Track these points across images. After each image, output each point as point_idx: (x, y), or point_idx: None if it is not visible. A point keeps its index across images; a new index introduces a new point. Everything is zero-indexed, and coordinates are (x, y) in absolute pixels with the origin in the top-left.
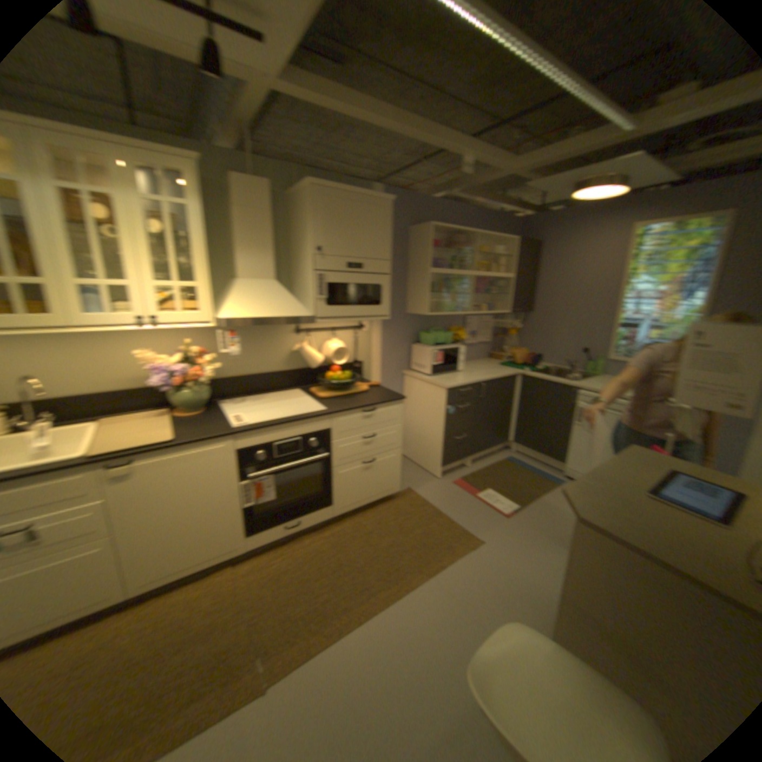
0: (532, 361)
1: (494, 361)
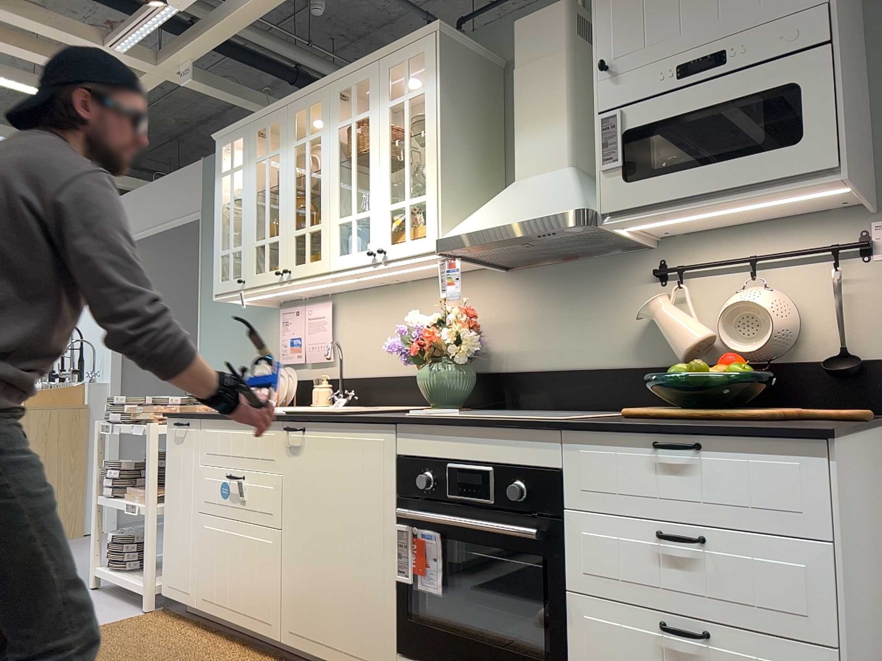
0: None
1: None
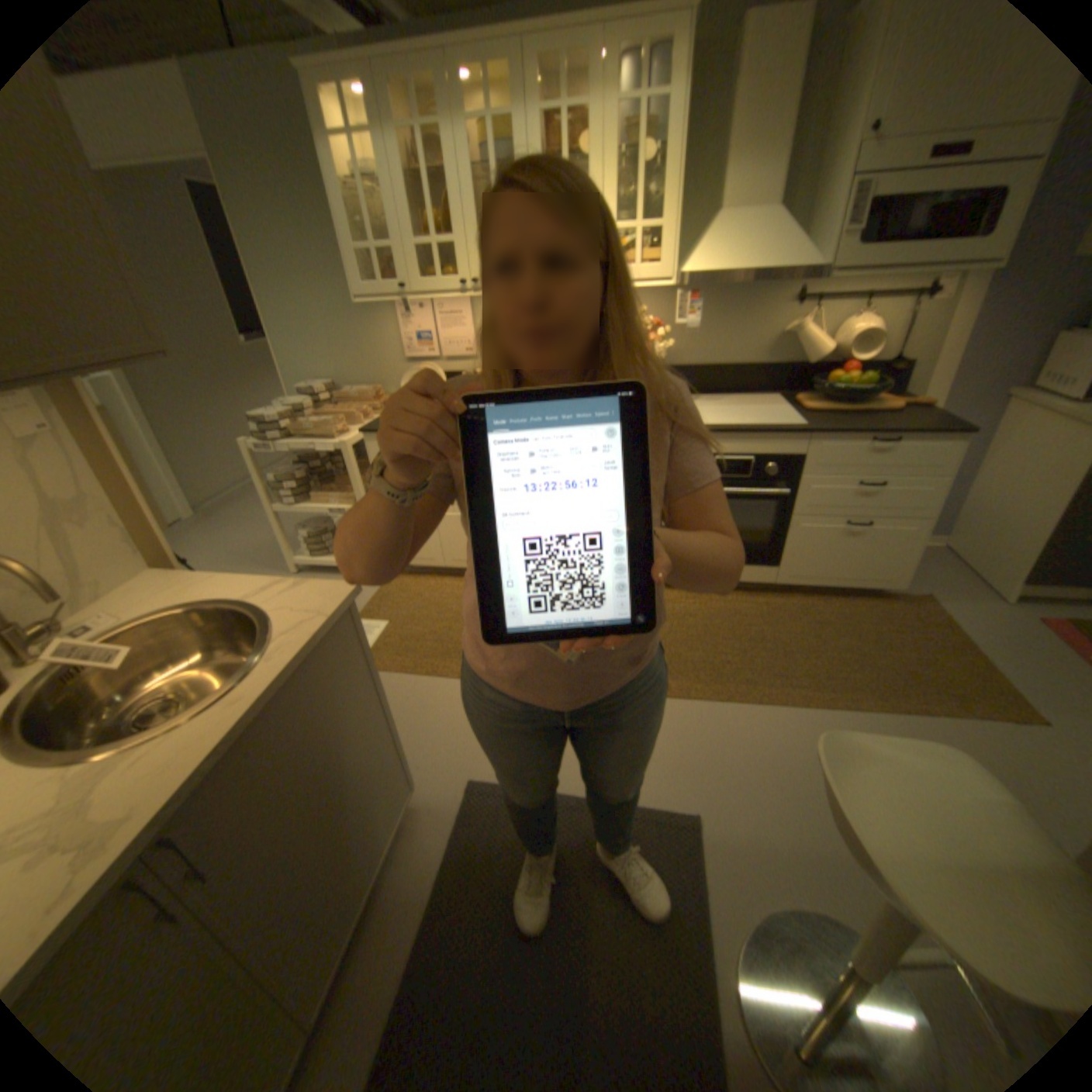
0: None
1: None
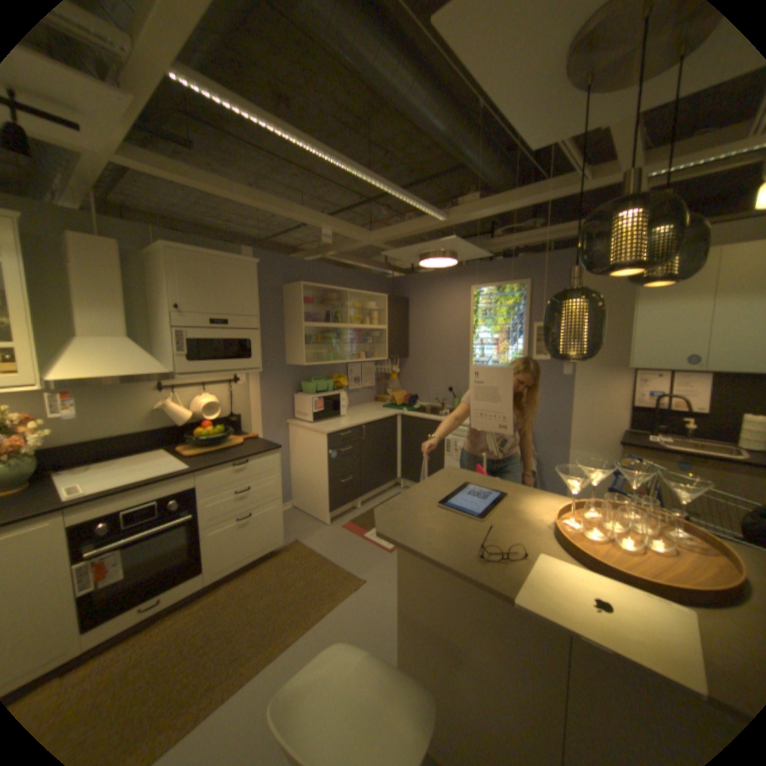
0: (413, 401)
1: (381, 404)
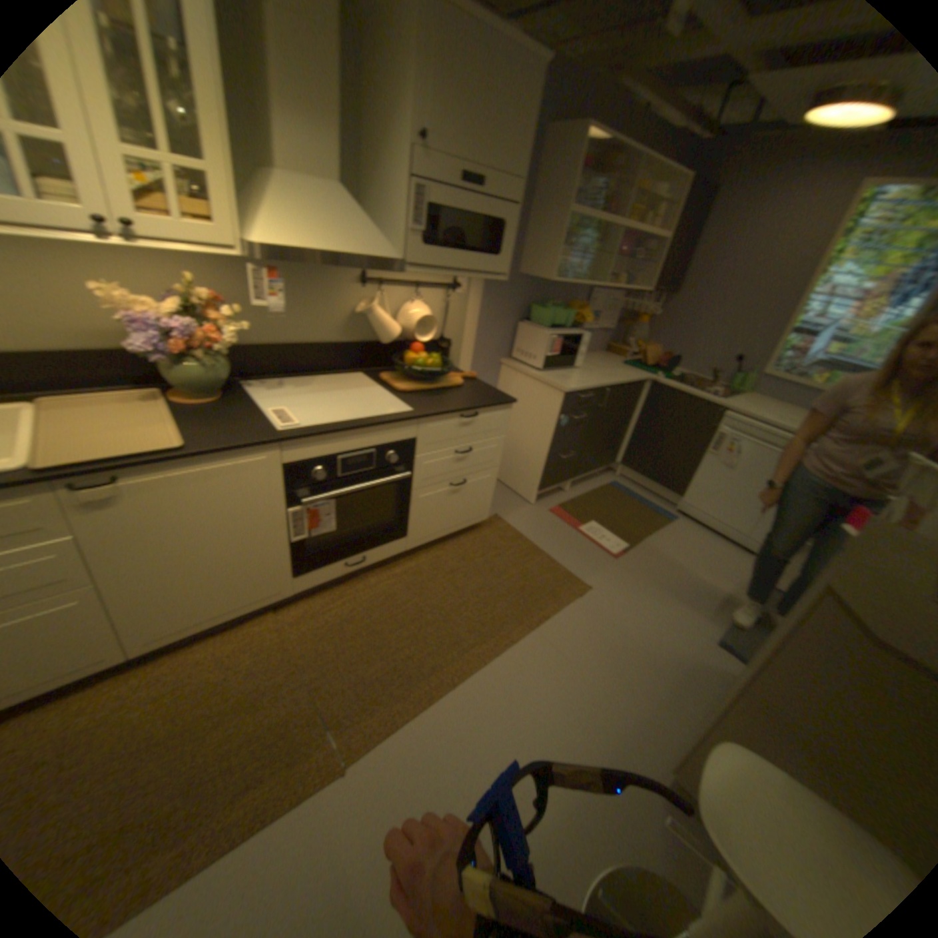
0: (665, 363)
1: (617, 357)
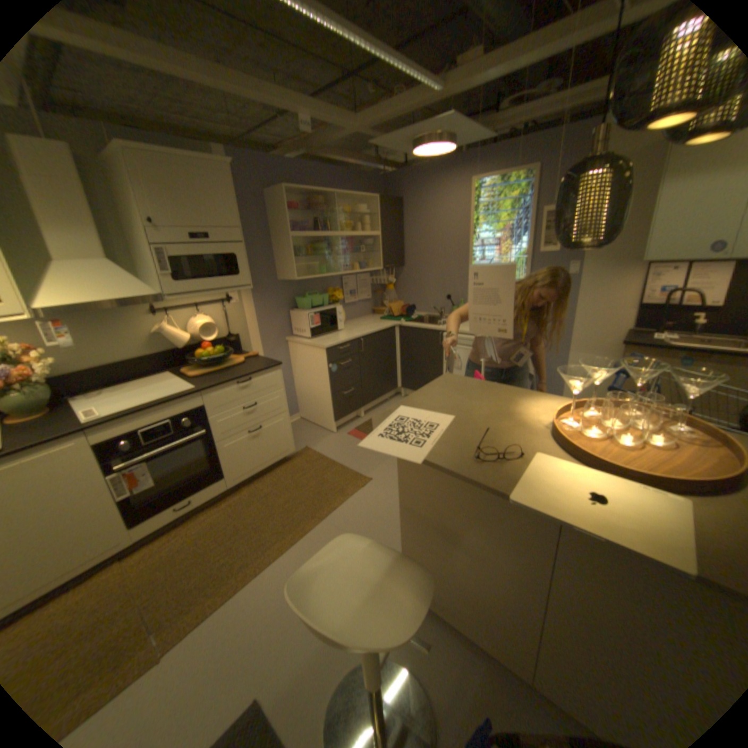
0: (411, 312)
1: (378, 316)
